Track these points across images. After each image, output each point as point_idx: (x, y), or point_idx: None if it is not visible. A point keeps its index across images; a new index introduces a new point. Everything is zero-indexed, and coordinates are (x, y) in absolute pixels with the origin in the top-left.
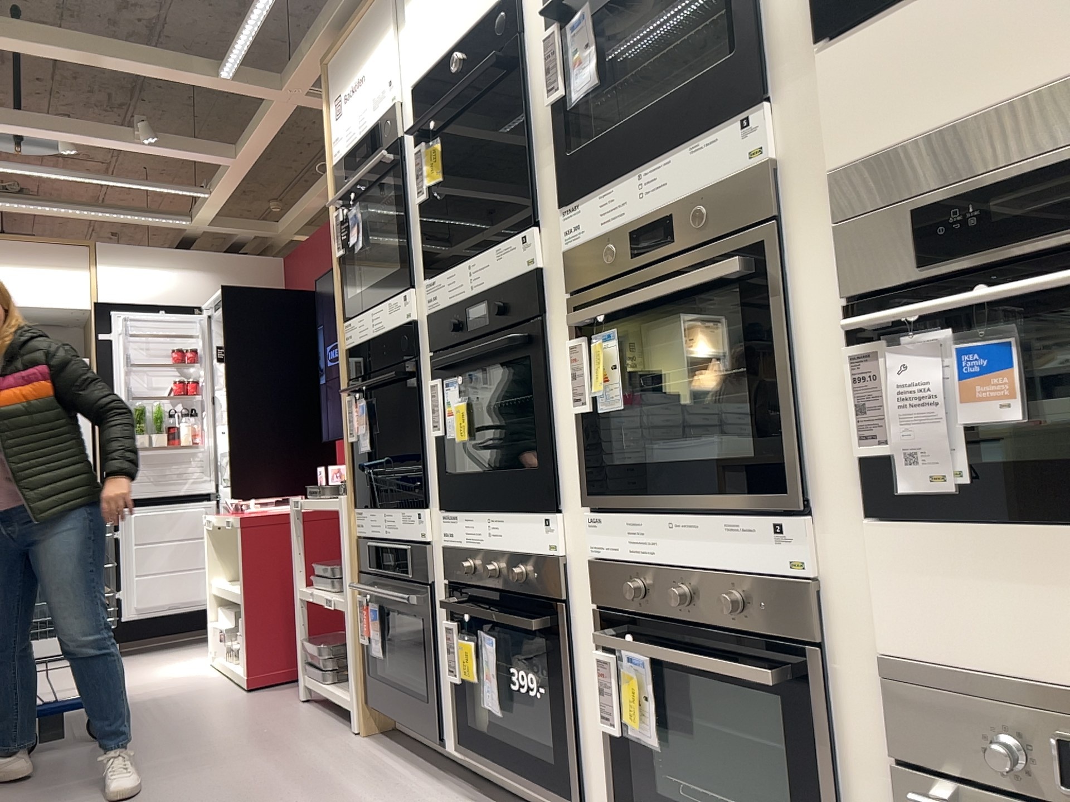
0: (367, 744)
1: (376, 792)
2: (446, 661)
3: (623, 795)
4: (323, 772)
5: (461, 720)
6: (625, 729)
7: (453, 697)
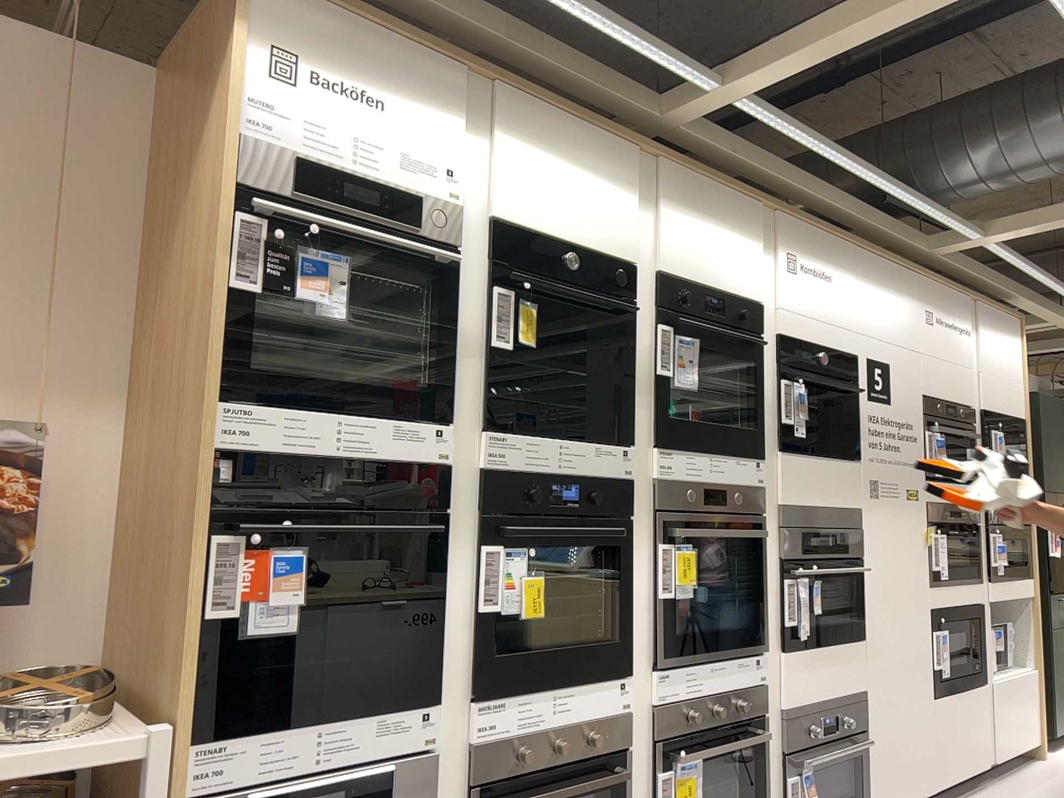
0: None
1: None
2: None
3: None
4: None
5: None
6: None
7: None
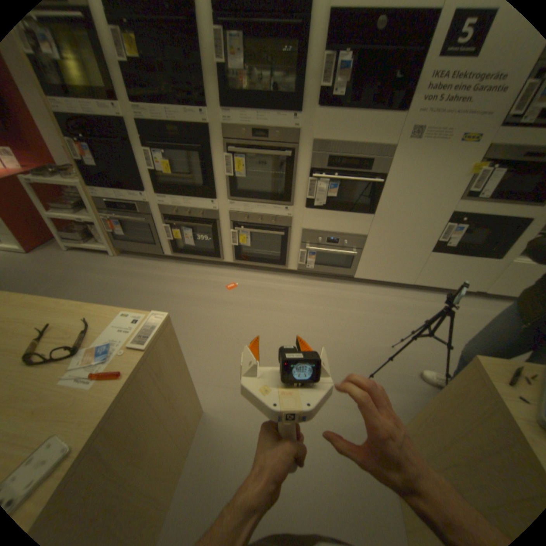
0: (122, 259)
1: (149, 271)
2: (162, 235)
3: (236, 255)
4: (122, 271)
5: (172, 248)
6: (238, 244)
7: (167, 243)
